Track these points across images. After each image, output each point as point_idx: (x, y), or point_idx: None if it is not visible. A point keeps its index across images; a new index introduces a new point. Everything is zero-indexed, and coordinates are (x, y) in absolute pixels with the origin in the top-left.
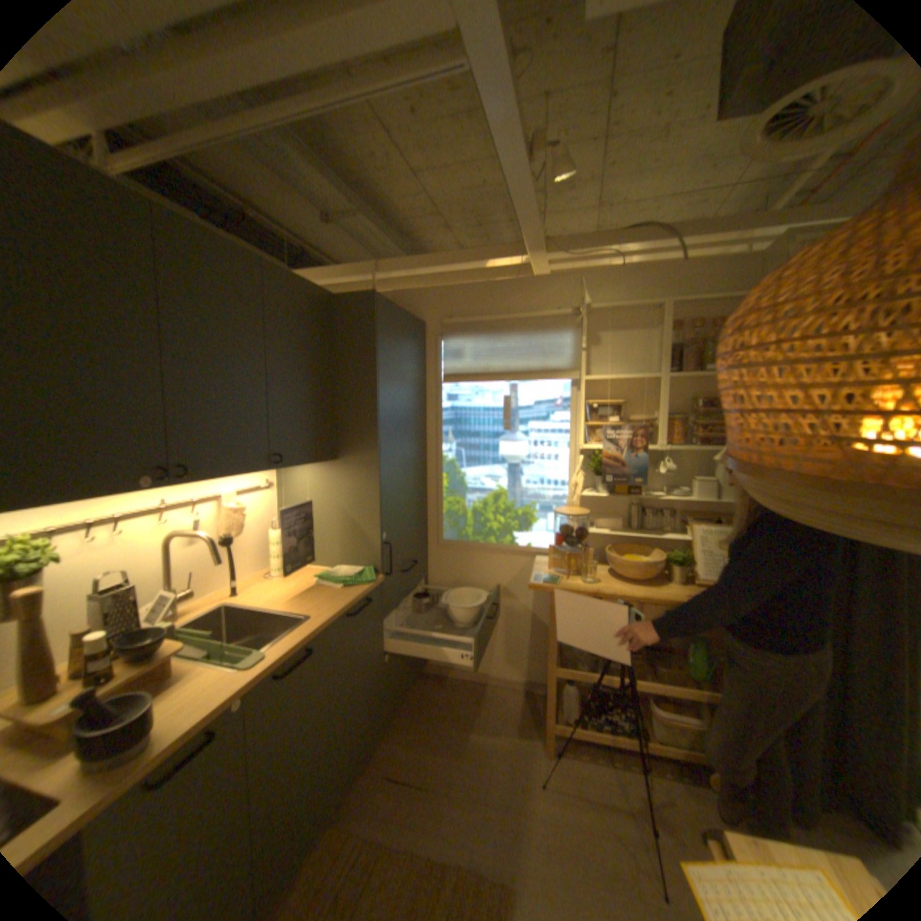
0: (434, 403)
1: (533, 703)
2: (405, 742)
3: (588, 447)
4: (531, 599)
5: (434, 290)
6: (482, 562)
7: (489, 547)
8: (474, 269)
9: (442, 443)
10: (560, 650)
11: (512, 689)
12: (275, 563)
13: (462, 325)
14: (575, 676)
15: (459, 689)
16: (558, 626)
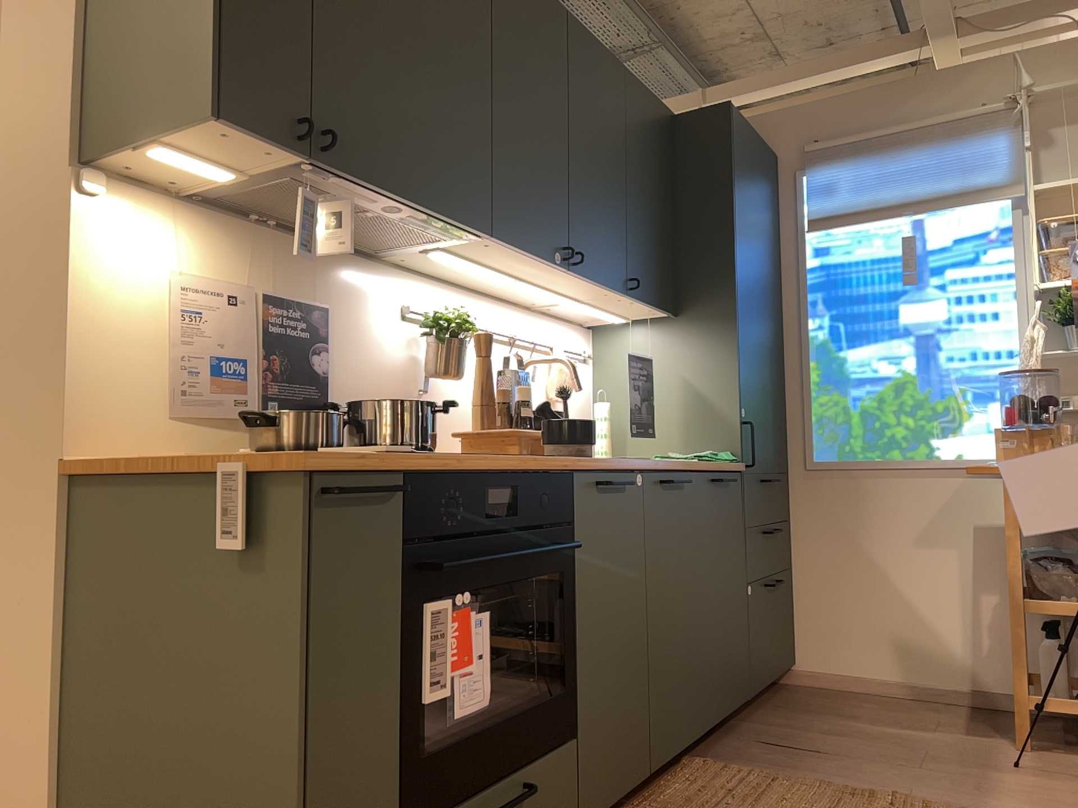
0: (794, 262)
1: (987, 714)
2: (782, 723)
3: (1047, 294)
4: (969, 544)
5: (788, 112)
6: (881, 491)
7: (892, 464)
8: (845, 79)
9: (808, 316)
10: (1029, 583)
11: (947, 700)
12: (604, 443)
13: (834, 149)
14: (1057, 605)
15: (854, 697)
16: (1020, 526)
